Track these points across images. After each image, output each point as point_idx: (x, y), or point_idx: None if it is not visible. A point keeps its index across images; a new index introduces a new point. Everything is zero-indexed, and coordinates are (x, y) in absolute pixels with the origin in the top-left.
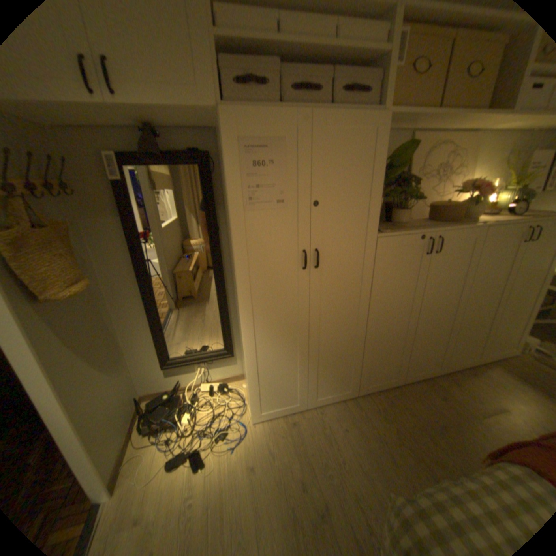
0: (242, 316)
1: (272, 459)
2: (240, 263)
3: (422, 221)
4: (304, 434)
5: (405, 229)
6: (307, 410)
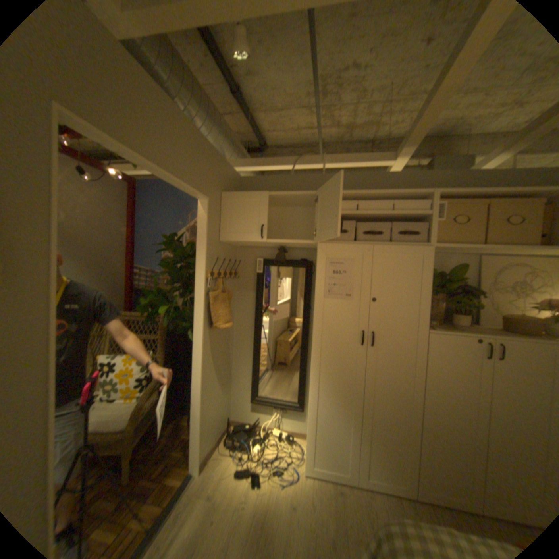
0: (311, 370)
1: (312, 512)
2: (316, 331)
3: (491, 330)
4: (348, 508)
5: (460, 332)
6: (357, 490)
